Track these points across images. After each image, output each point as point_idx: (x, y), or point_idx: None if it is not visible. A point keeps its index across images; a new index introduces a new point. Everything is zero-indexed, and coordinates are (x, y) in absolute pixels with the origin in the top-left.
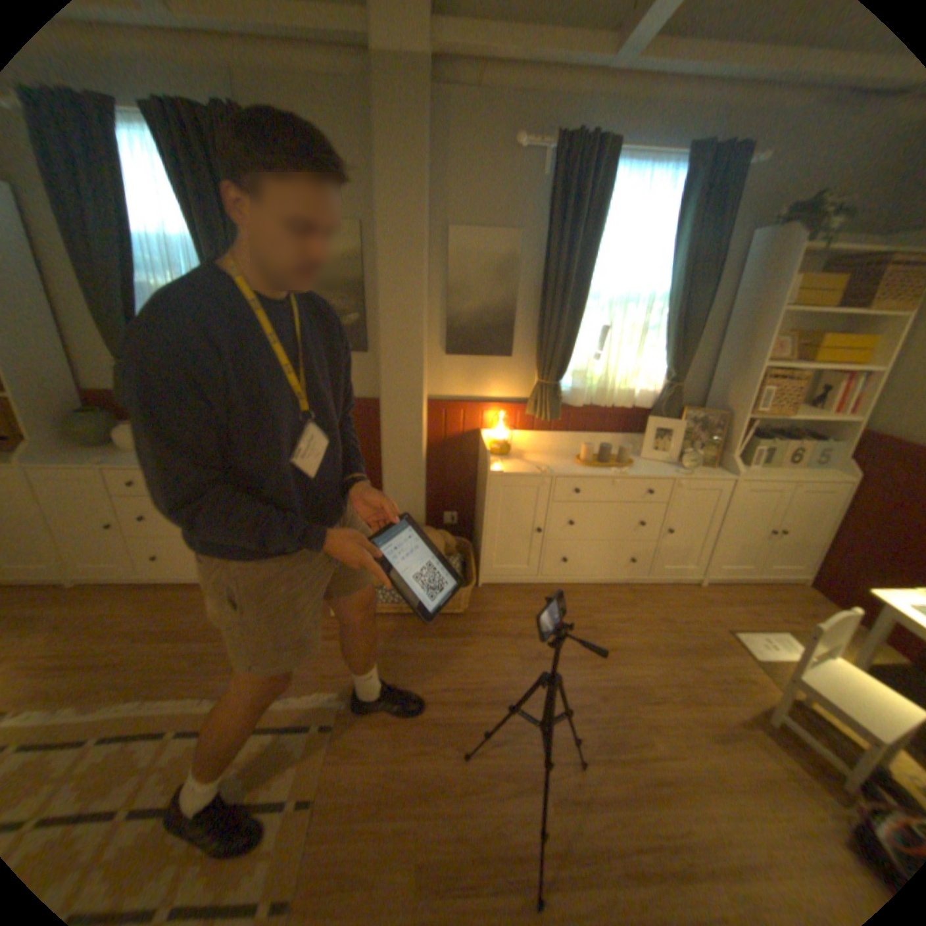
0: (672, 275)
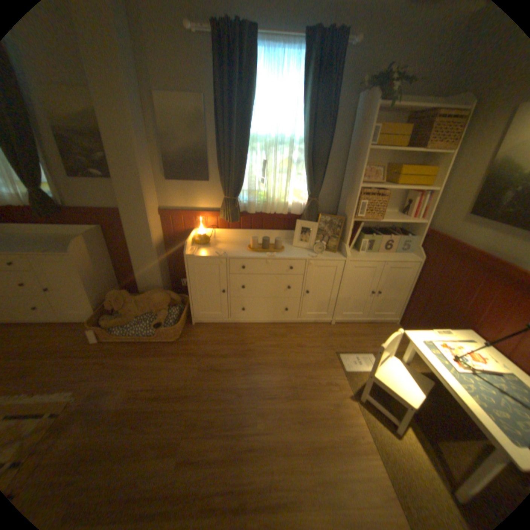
0: (305, 125)
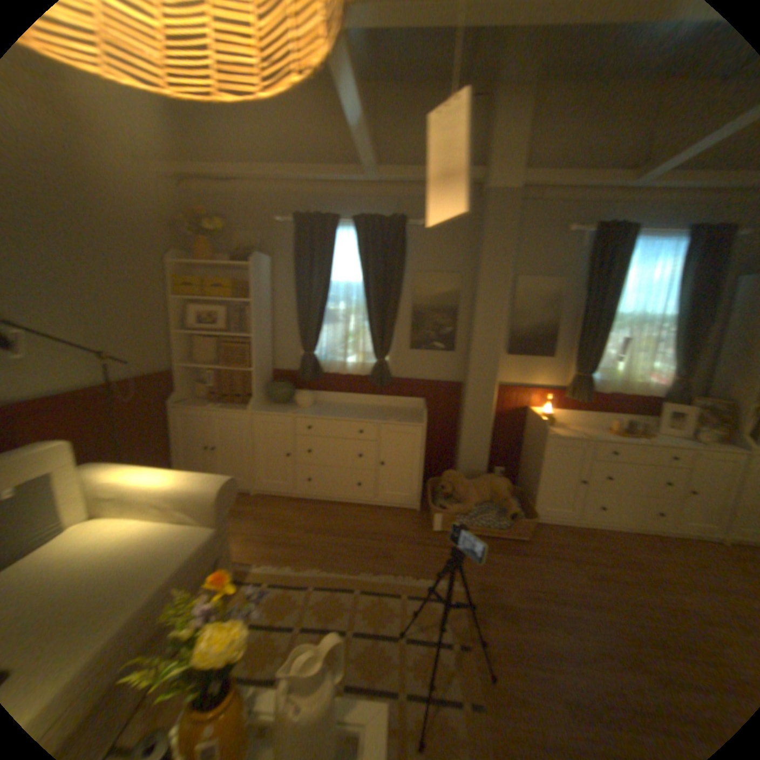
0: (676, 305)
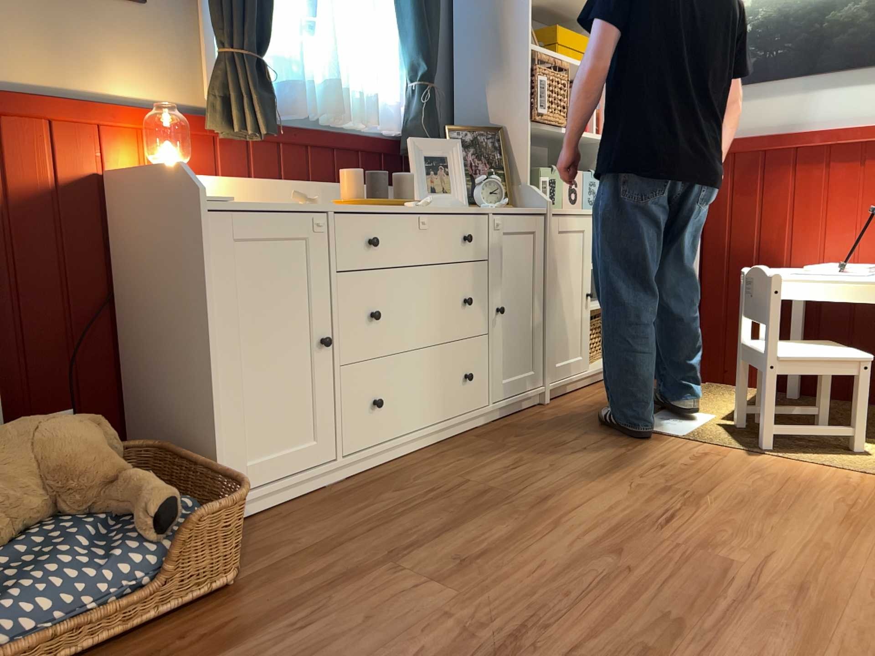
0: None
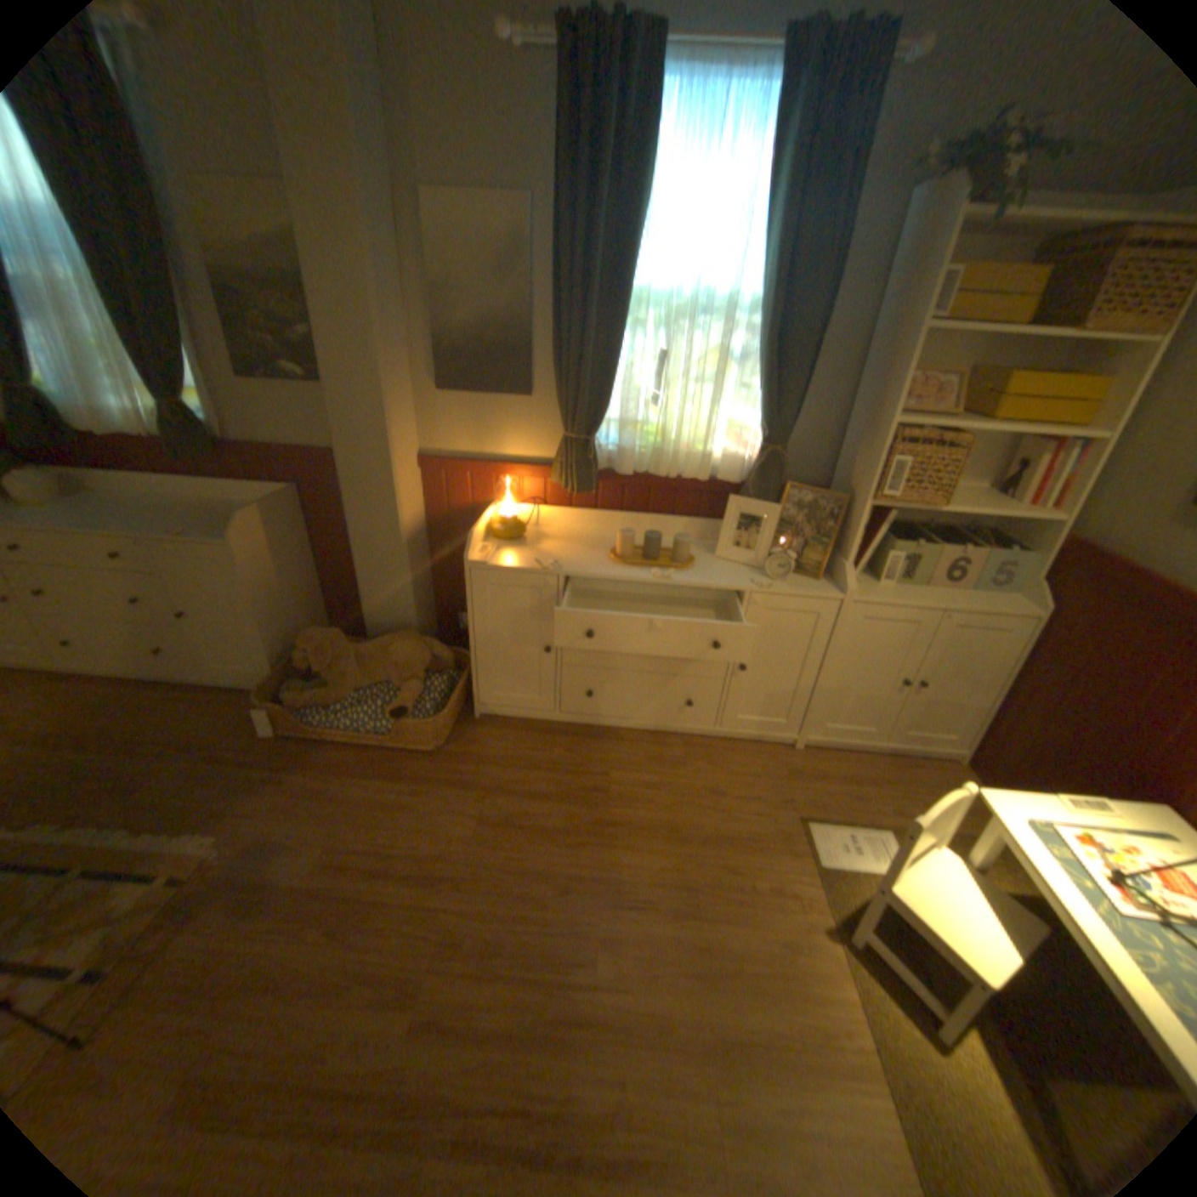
0: (767, 268)
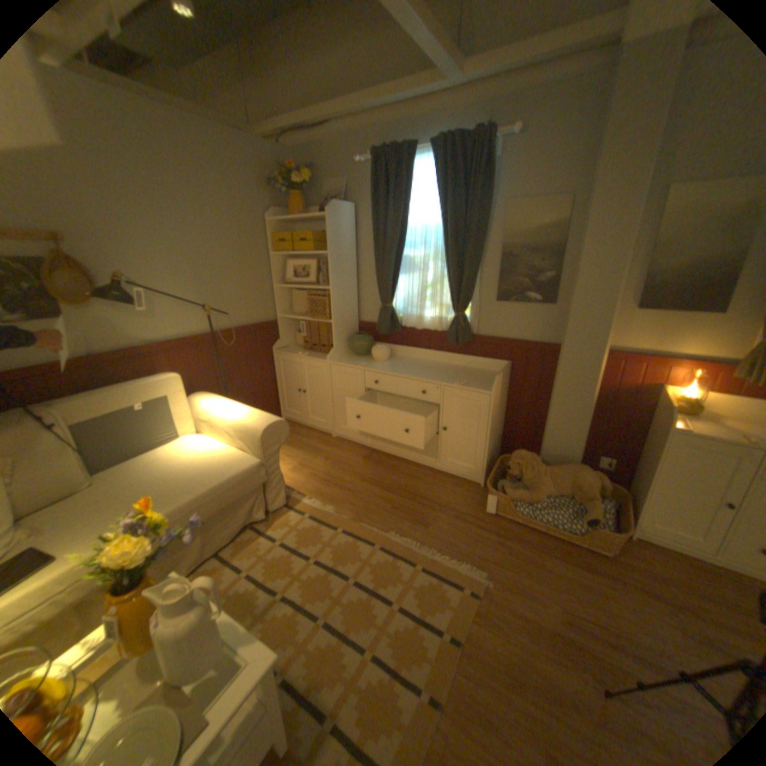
0: None
